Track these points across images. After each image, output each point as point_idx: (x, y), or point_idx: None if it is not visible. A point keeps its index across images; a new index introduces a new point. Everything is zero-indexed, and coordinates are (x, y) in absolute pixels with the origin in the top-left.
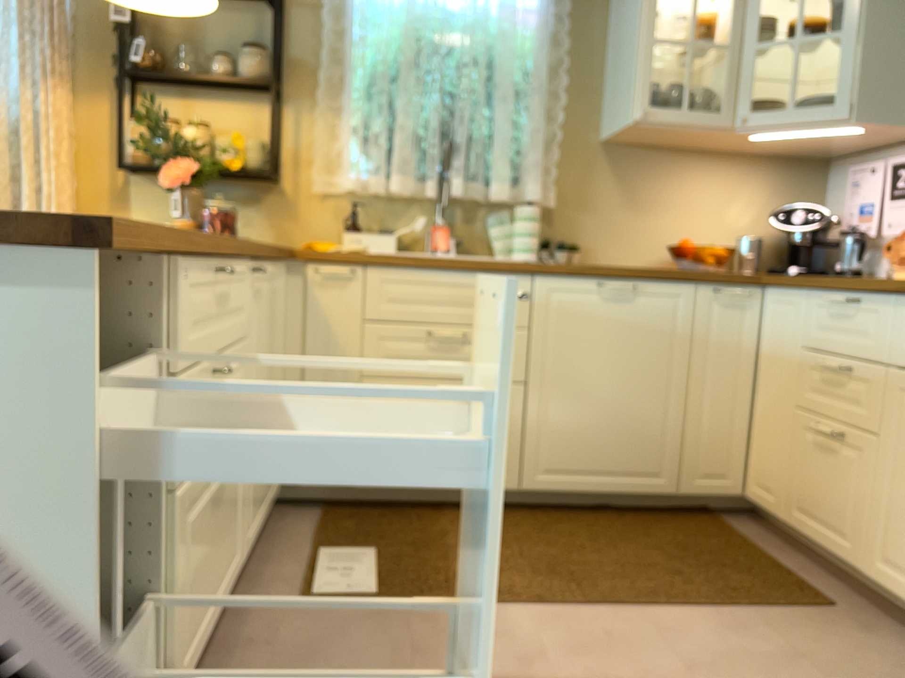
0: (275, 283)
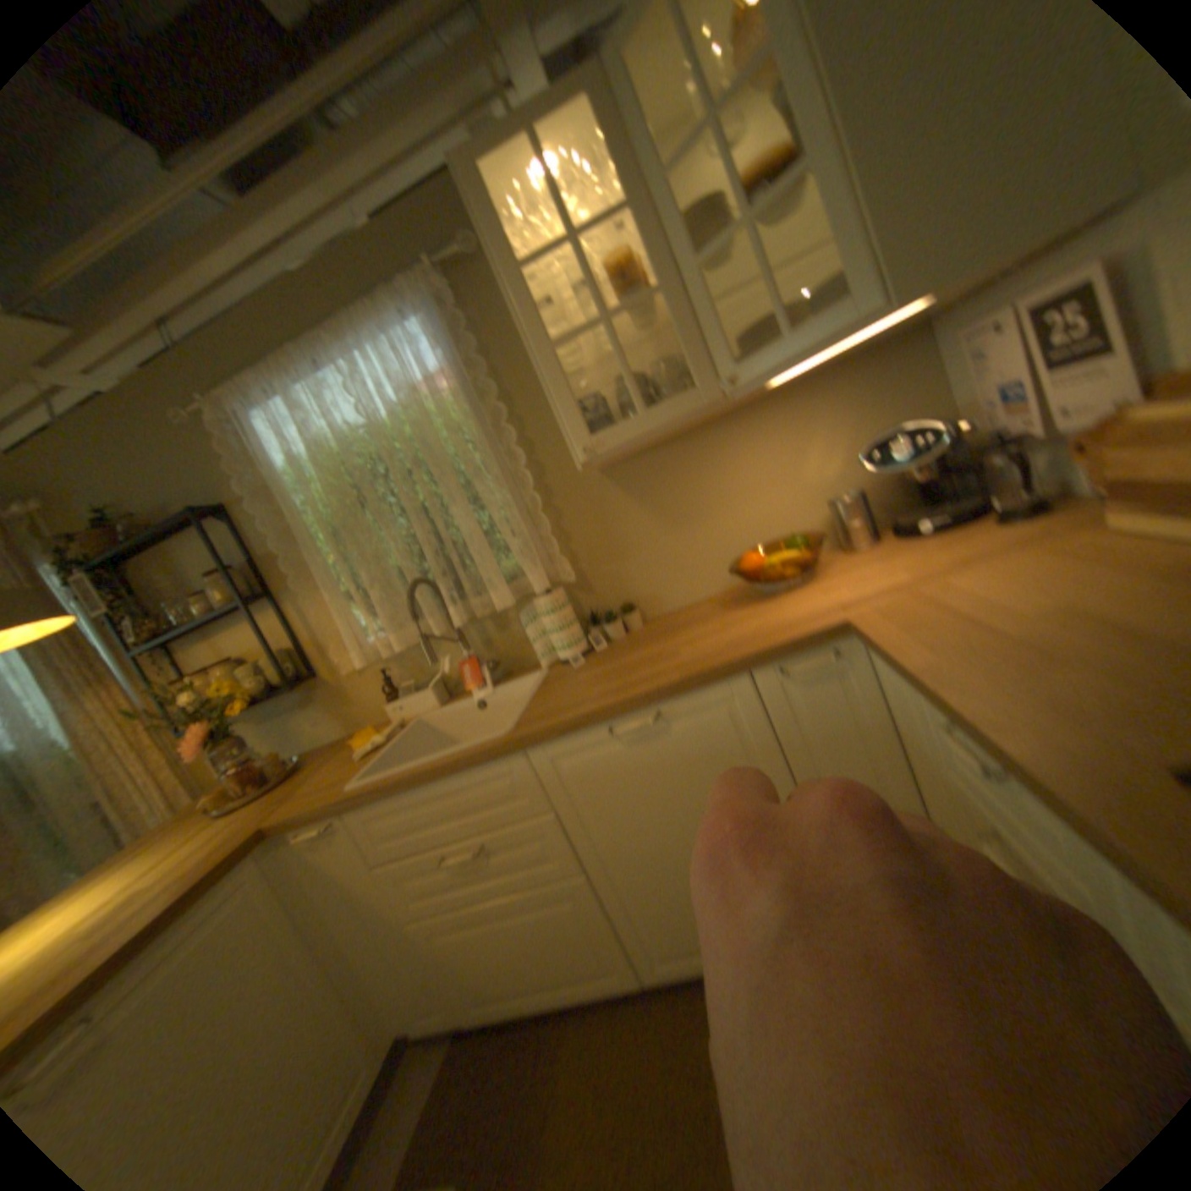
0: (215, 920)
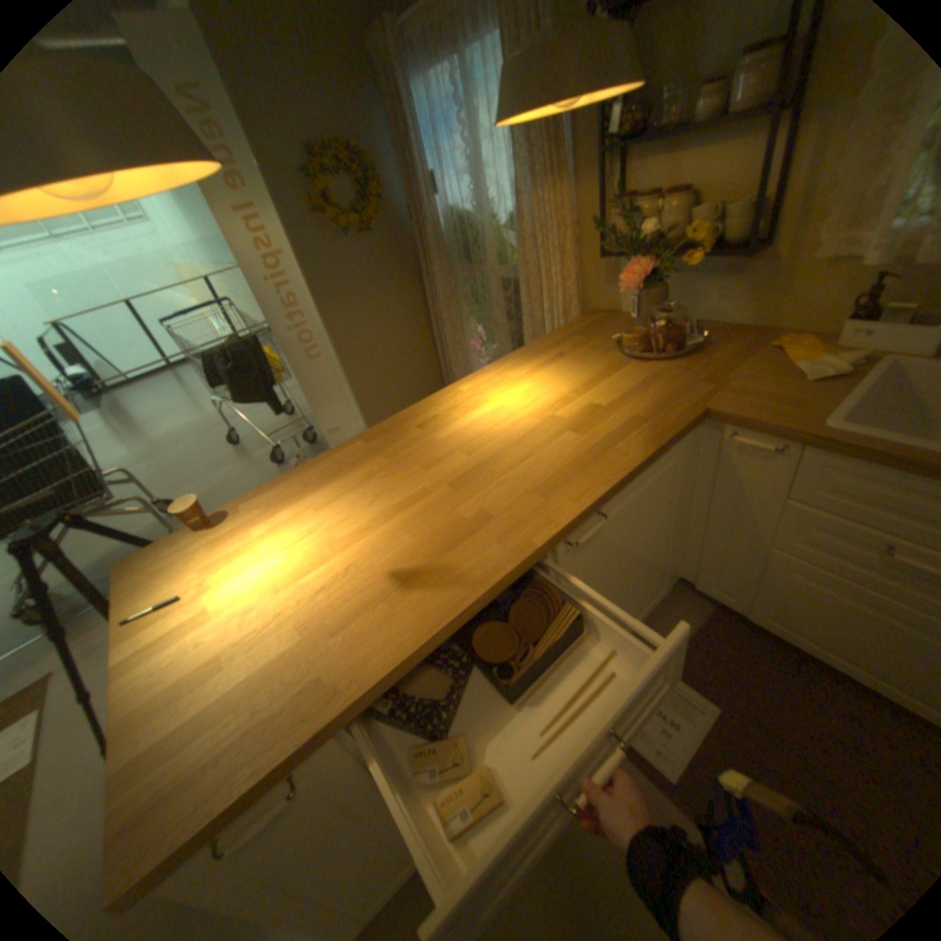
0: (658, 471)
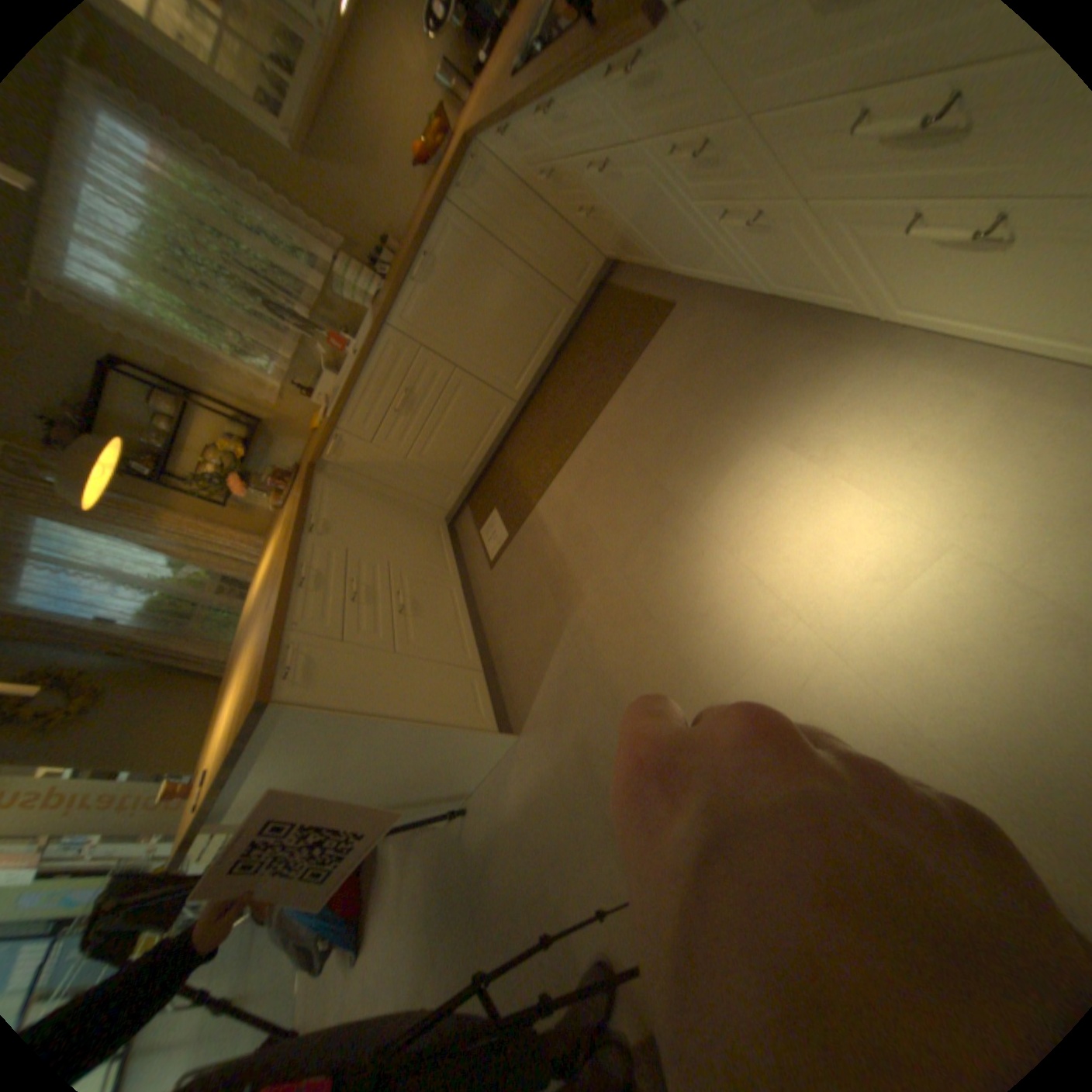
0: (327, 491)
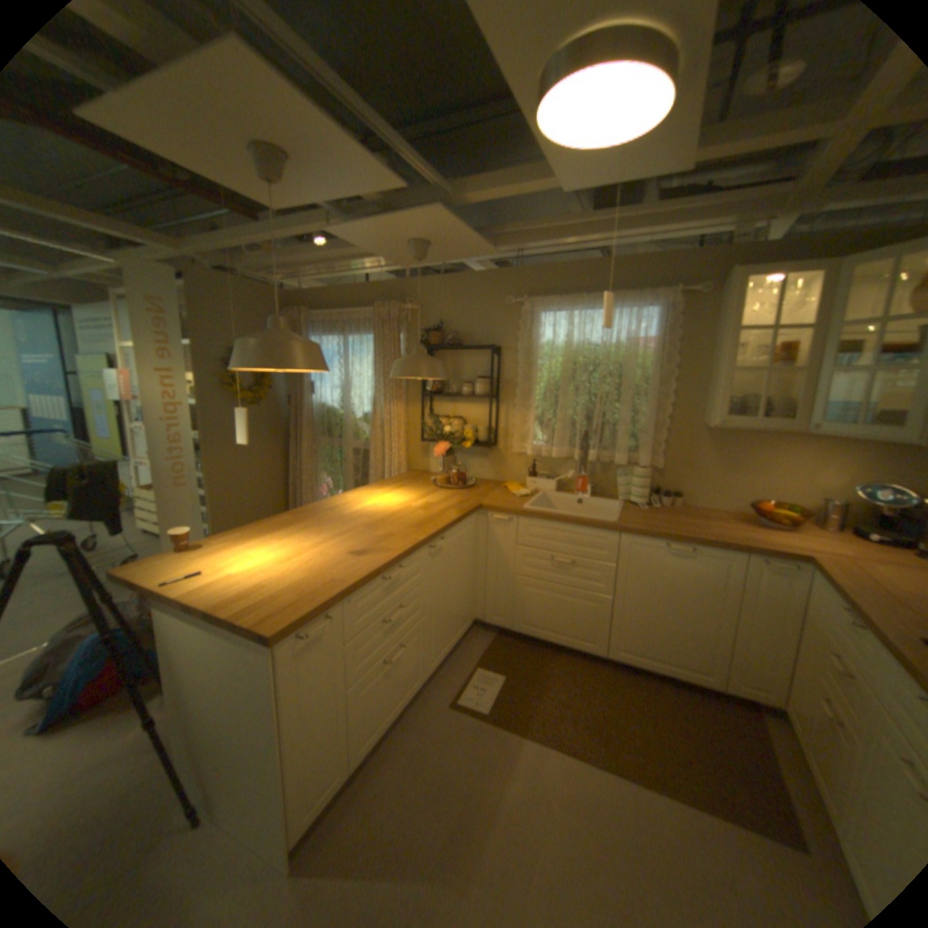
0: (463, 530)
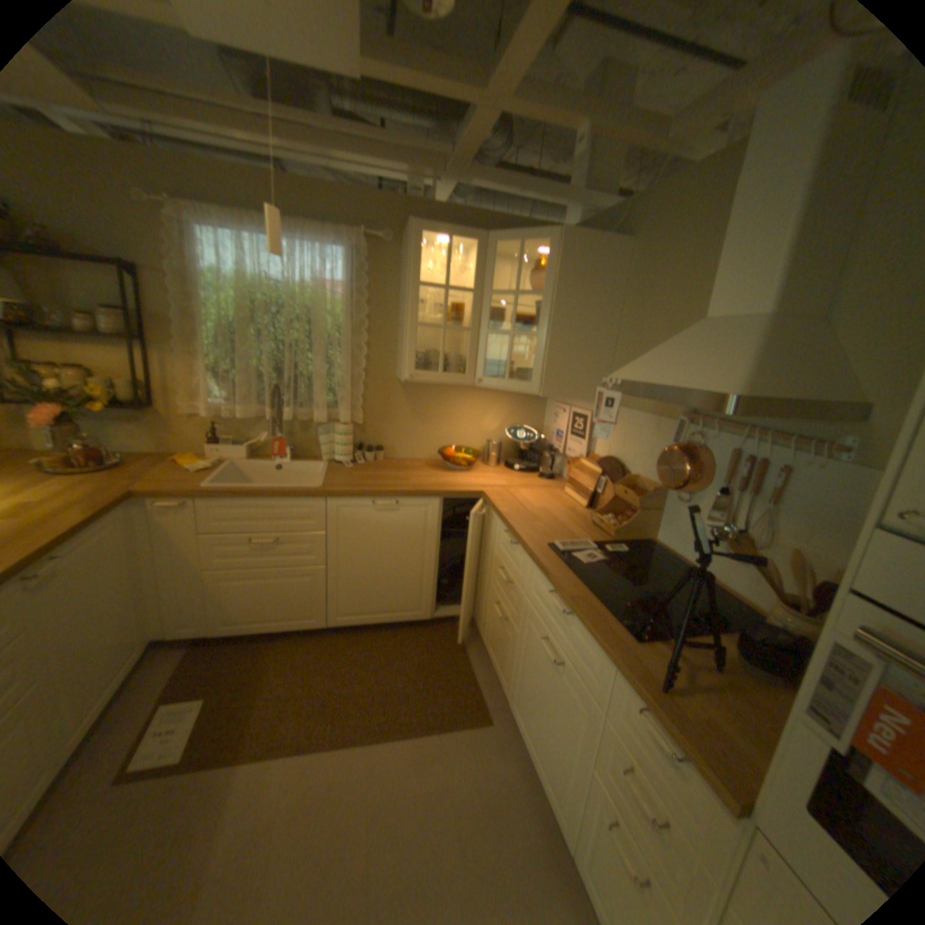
0: (102, 534)
